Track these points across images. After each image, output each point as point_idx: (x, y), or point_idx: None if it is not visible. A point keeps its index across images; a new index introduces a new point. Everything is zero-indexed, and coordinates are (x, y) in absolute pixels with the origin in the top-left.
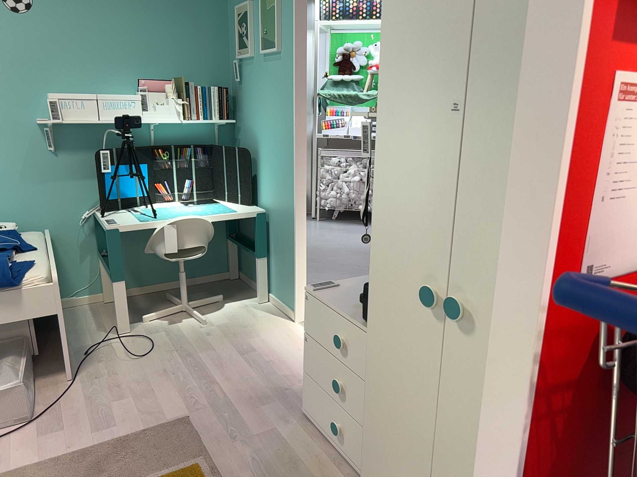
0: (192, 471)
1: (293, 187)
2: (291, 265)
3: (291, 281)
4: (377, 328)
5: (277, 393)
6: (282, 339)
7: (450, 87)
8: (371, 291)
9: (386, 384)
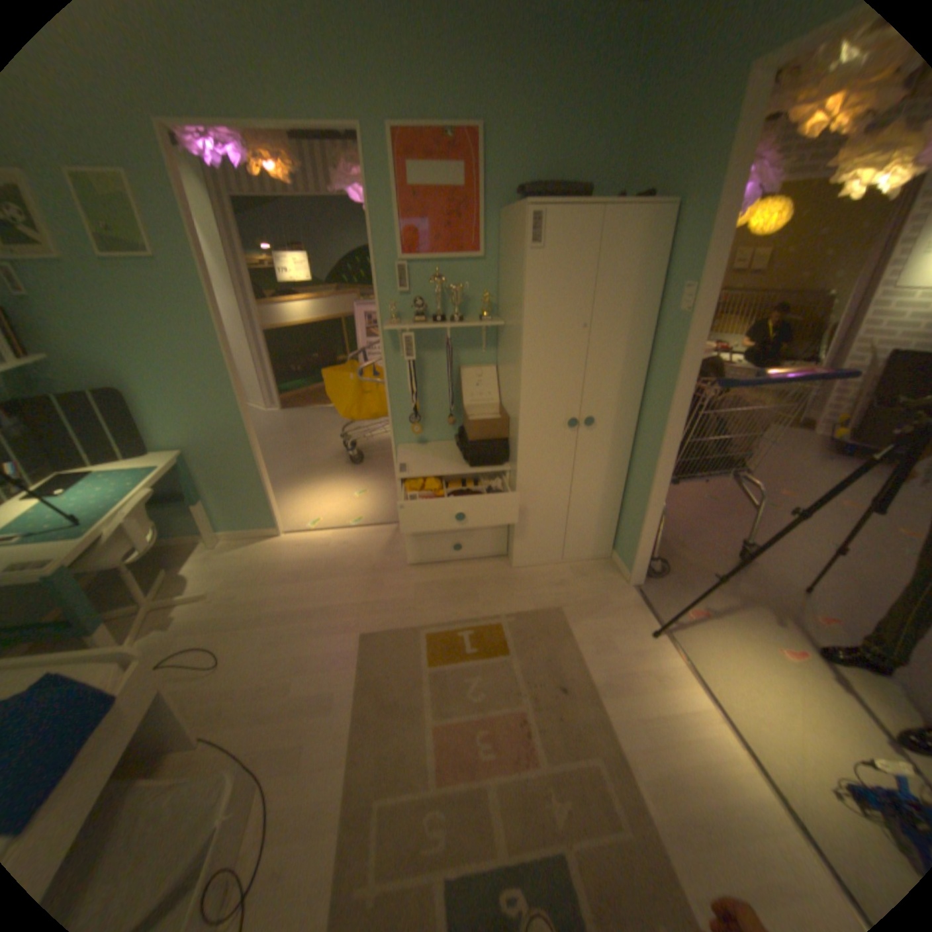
0: (431, 639)
1: (237, 412)
2: (254, 489)
3: (259, 503)
4: (525, 459)
5: (373, 573)
6: (299, 551)
7: (581, 318)
8: (519, 441)
9: (533, 484)
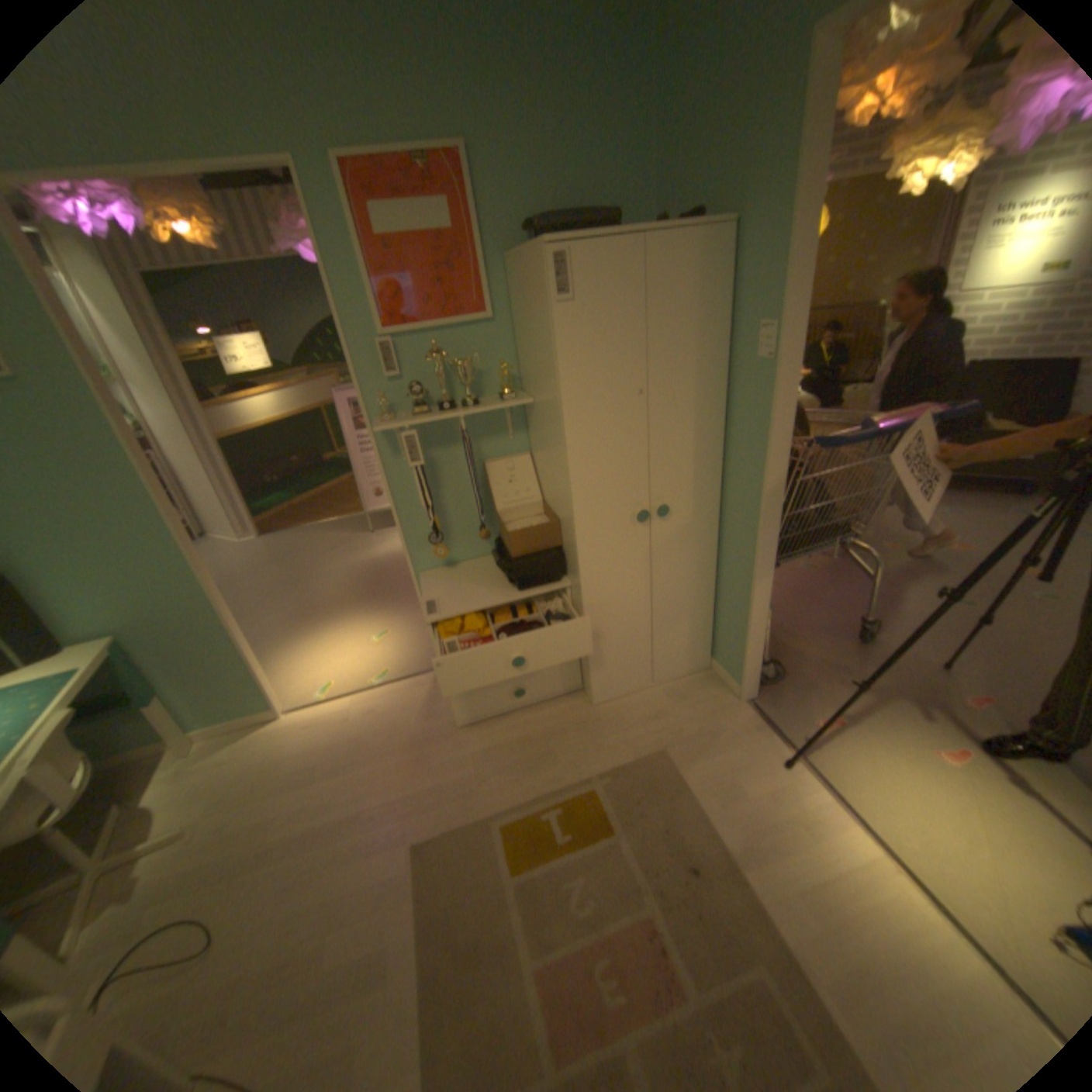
0: (508, 832)
1: (186, 569)
2: (231, 666)
3: (241, 683)
4: (590, 570)
5: (414, 749)
6: (308, 736)
7: (634, 383)
8: (579, 549)
9: (605, 599)
